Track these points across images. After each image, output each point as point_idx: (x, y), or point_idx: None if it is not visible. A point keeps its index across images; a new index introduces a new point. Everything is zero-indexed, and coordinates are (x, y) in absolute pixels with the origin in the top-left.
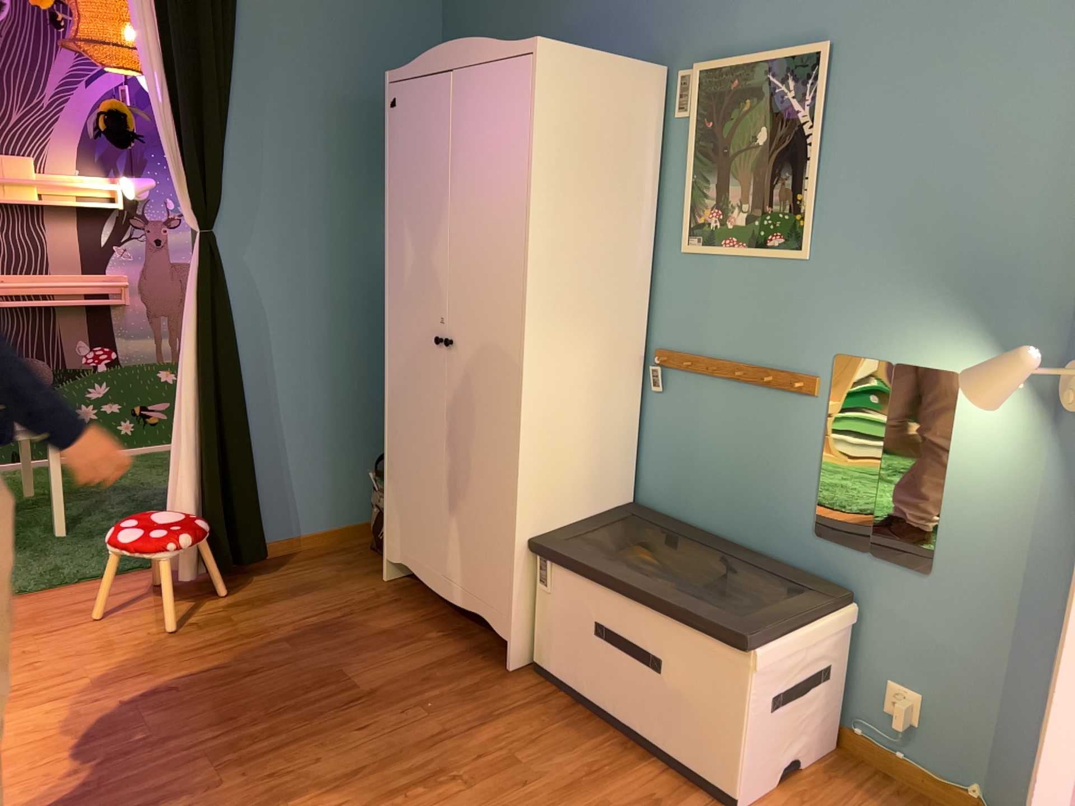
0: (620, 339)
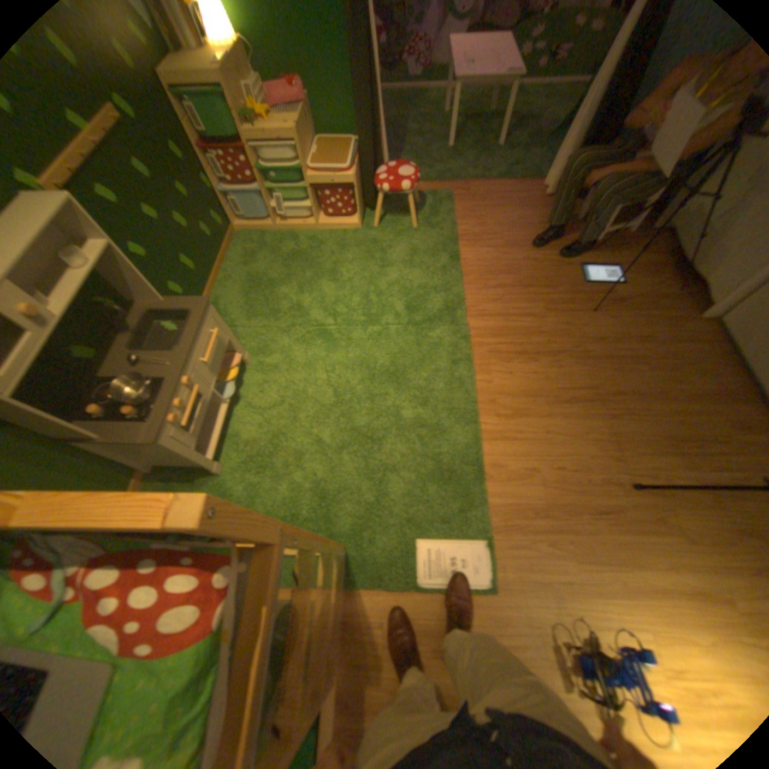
0: None
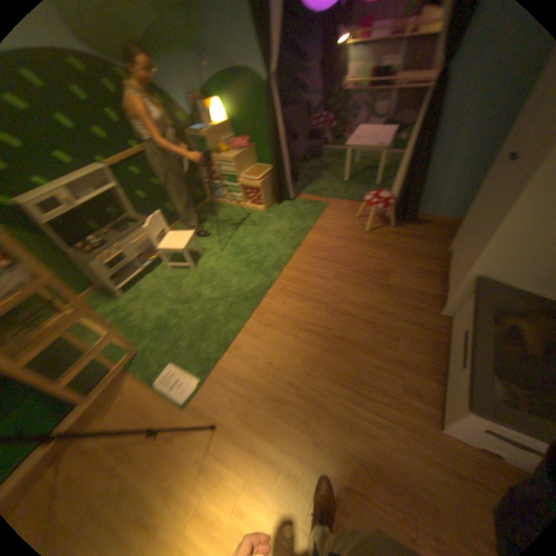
0: None
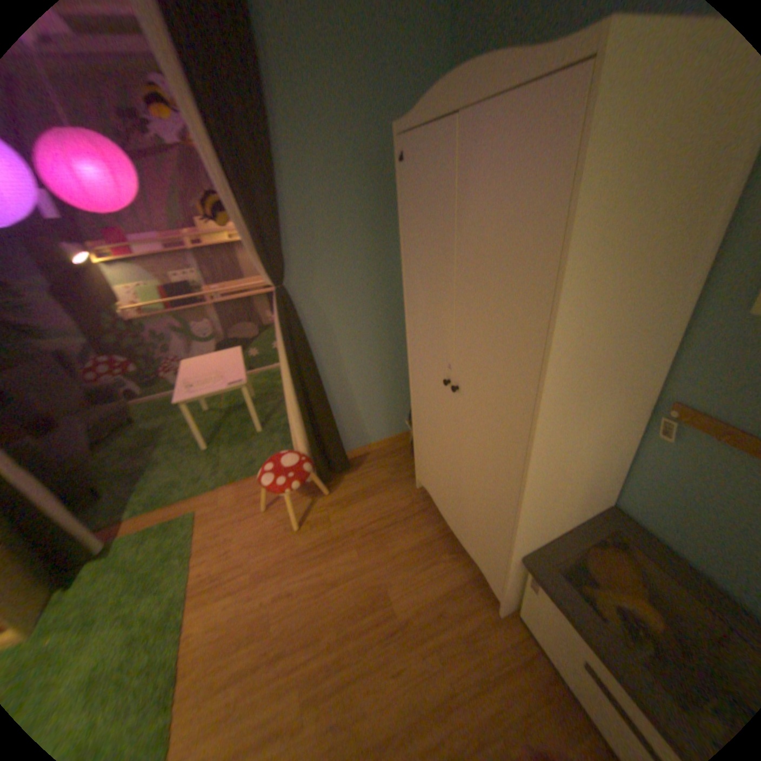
0: (635, 399)
